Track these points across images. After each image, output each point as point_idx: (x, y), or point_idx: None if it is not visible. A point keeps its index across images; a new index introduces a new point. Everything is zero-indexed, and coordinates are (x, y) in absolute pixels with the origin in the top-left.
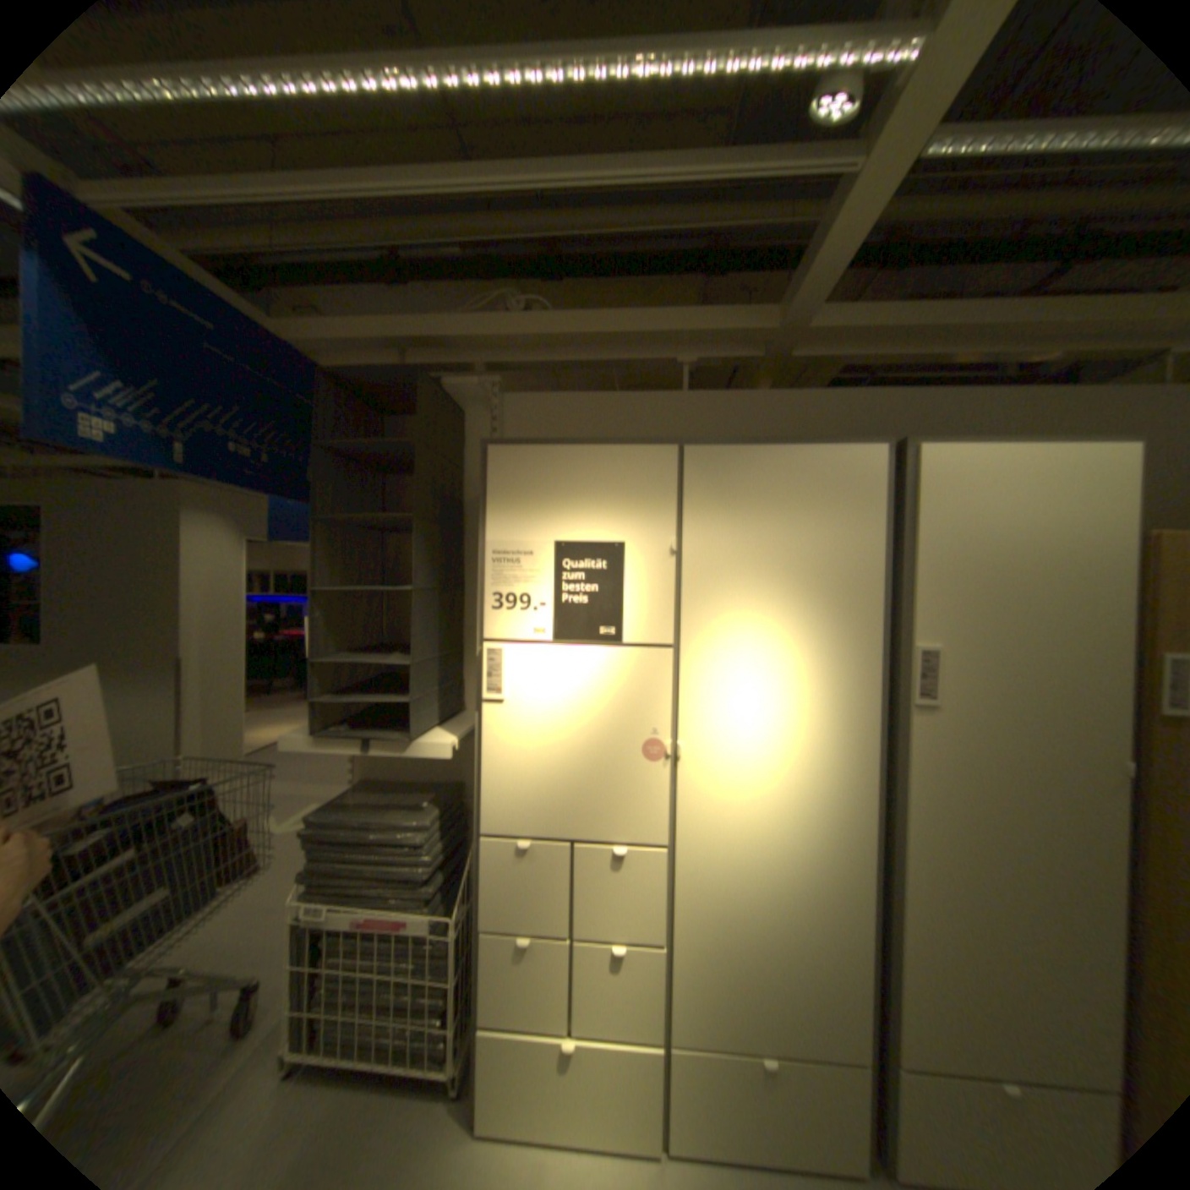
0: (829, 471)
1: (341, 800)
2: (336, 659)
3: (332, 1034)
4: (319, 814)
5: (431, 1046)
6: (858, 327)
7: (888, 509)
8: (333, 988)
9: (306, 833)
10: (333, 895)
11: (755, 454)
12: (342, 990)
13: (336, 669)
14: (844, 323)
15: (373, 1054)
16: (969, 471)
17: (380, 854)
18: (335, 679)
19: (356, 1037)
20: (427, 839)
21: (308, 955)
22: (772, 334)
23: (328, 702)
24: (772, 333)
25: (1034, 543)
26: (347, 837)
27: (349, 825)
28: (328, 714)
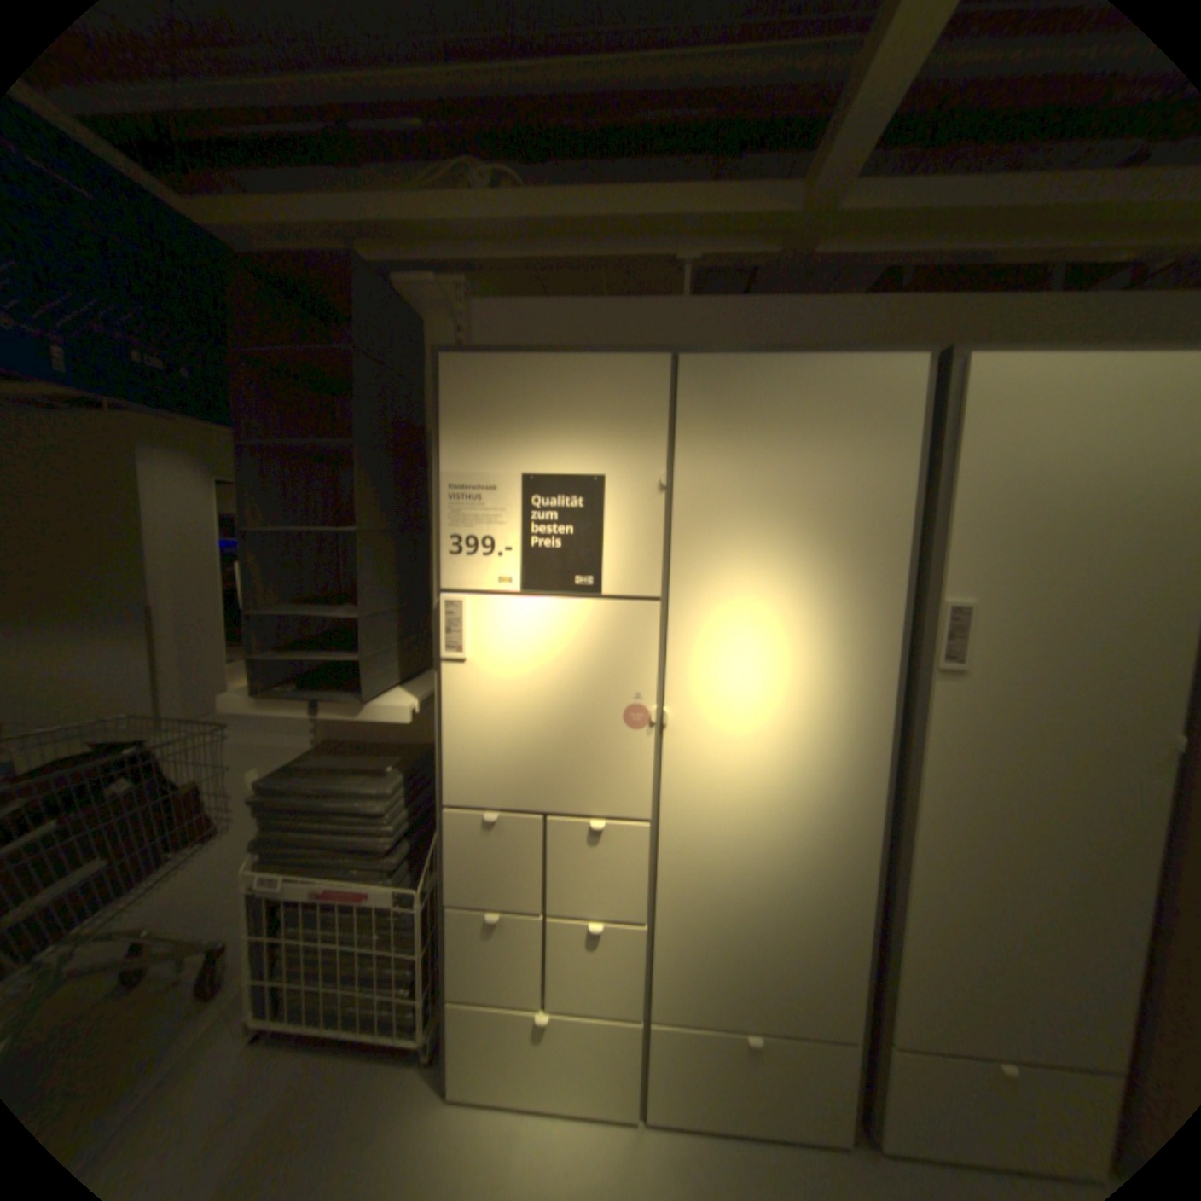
0: (855, 387)
1: (298, 763)
2: (279, 611)
3: (296, 1003)
4: (271, 780)
5: (400, 1016)
6: (900, 210)
7: (924, 436)
8: (294, 958)
9: (255, 800)
10: (289, 865)
11: (766, 365)
12: (304, 960)
13: (280, 622)
14: (883, 204)
15: (340, 1022)
16: (1028, 387)
17: (337, 824)
18: (280, 633)
19: (321, 1006)
20: (388, 808)
21: (266, 925)
22: (793, 219)
23: (273, 659)
24: (794, 218)
25: (1098, 479)
26: (301, 805)
27: (303, 792)
28: (273, 673)
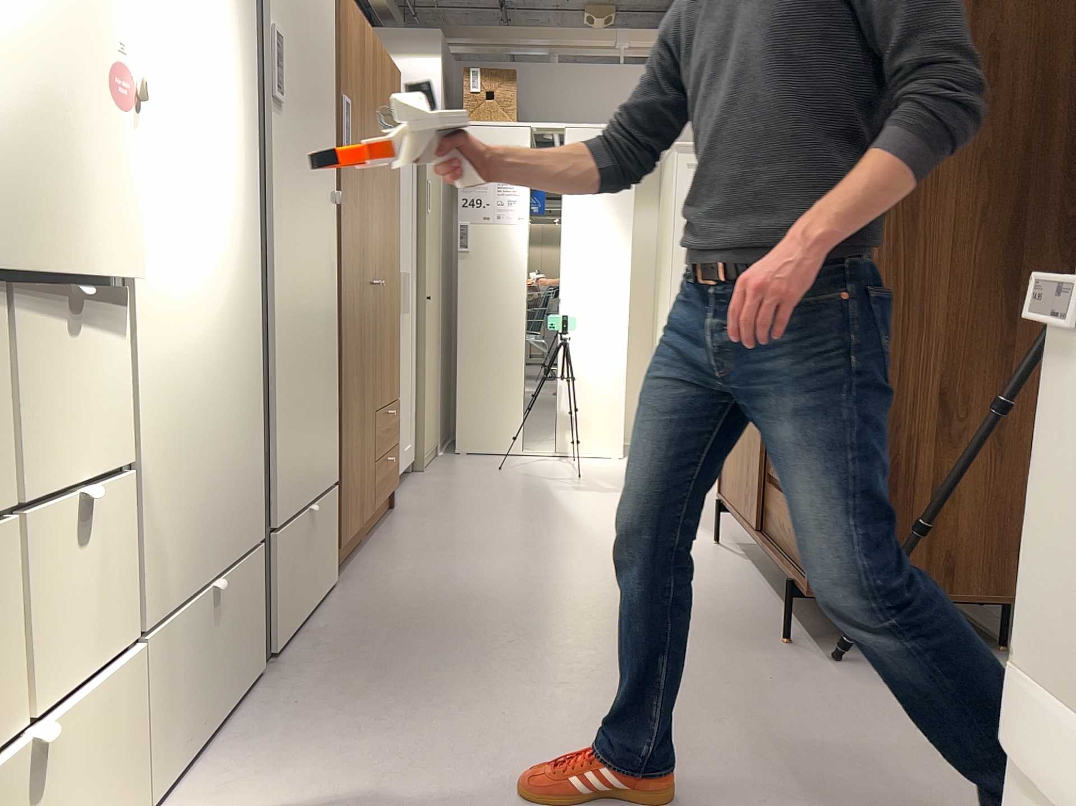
0: None
1: None
2: None
3: None
4: None
5: None
6: None
7: None
8: None
9: None
10: None
11: None
12: None
13: None
14: None
15: None
16: None
17: None
18: None
19: None
20: None
21: None
22: None
23: None
24: None
25: None
26: None
27: None
28: None
